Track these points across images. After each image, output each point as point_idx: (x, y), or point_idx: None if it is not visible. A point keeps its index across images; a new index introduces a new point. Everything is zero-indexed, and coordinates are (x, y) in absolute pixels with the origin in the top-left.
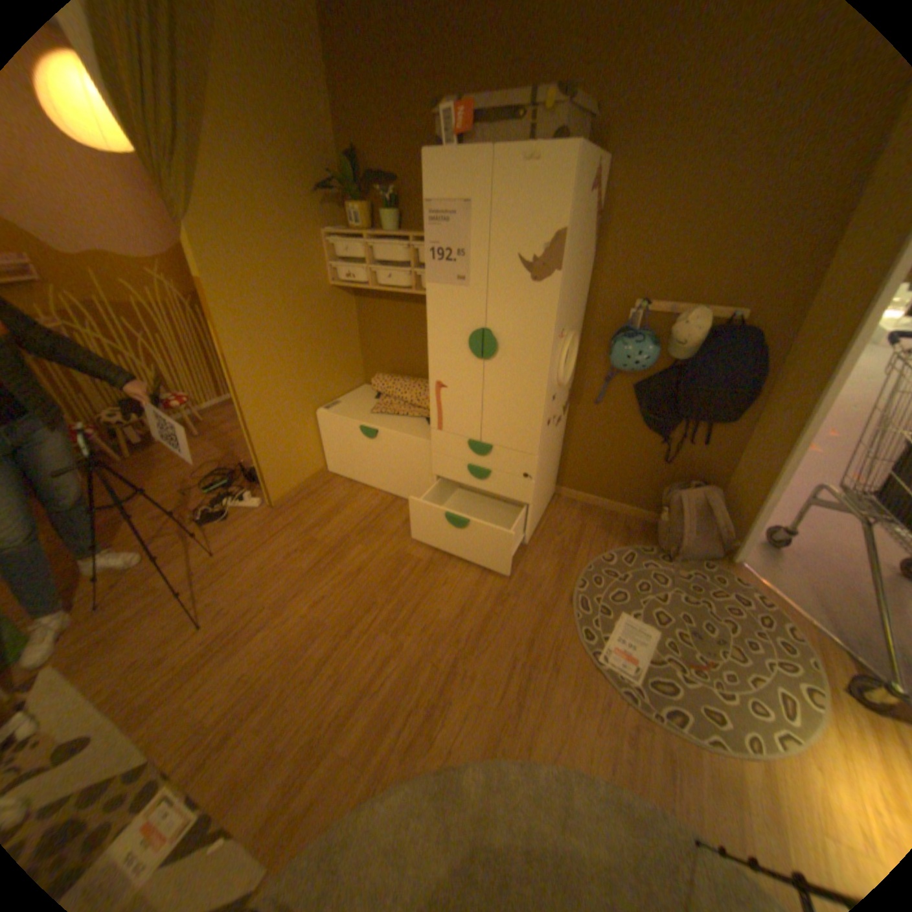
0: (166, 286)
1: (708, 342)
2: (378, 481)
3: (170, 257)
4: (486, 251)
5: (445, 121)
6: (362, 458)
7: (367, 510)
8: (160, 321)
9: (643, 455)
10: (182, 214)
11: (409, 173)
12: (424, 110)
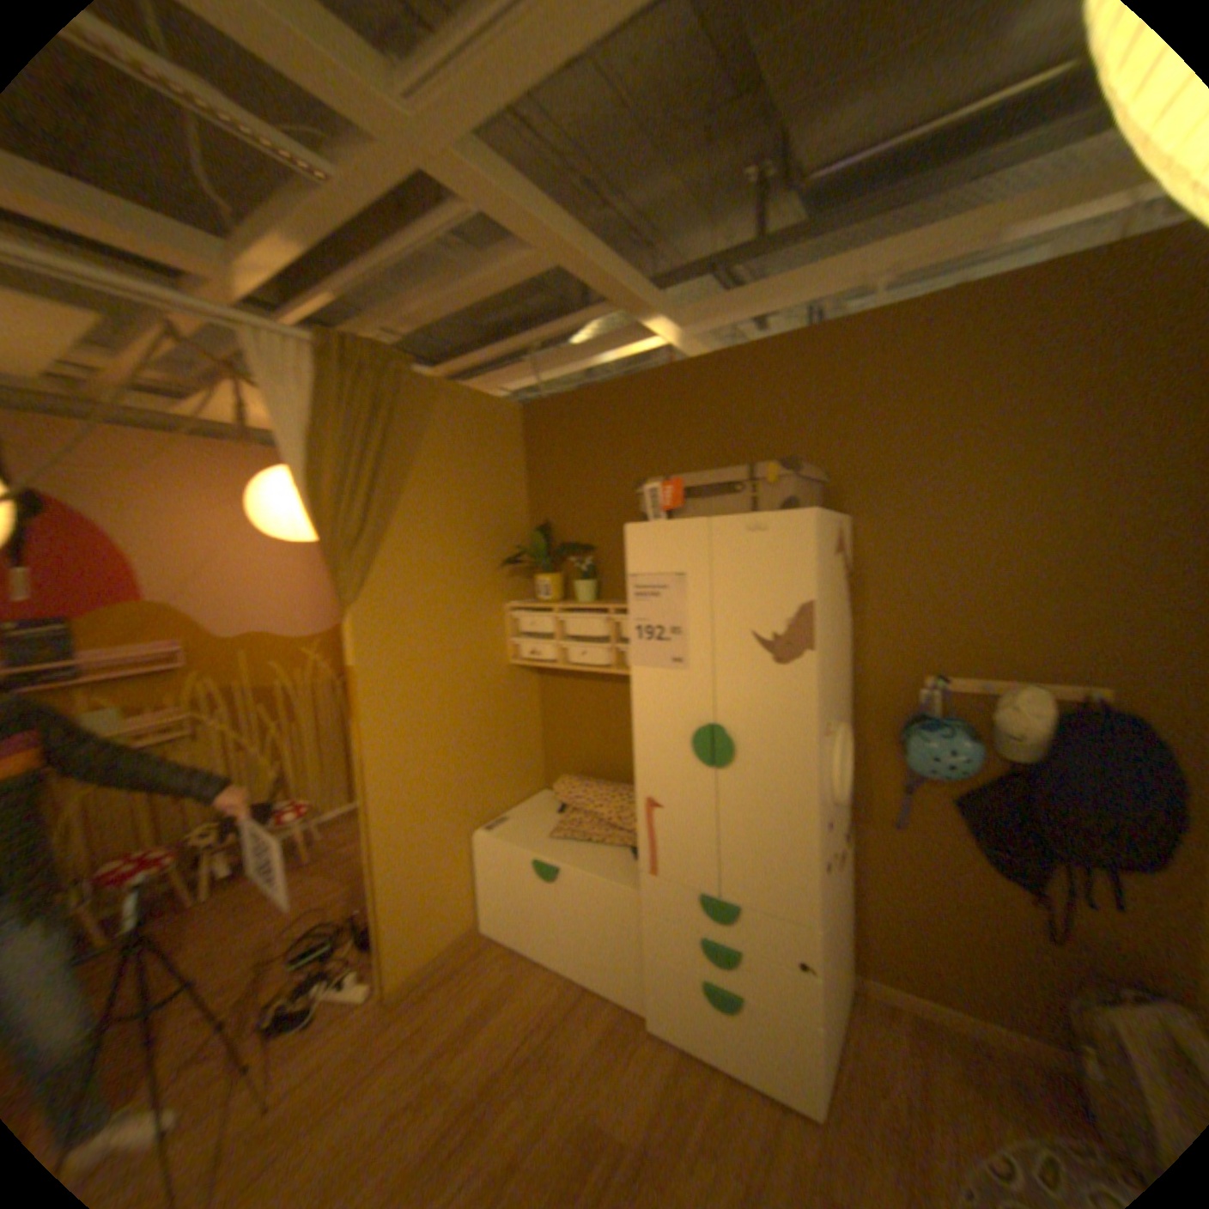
0: (320, 666)
1: (1062, 737)
2: (555, 956)
3: (333, 635)
4: (709, 627)
5: (650, 496)
6: (532, 913)
7: (534, 1016)
8: (302, 707)
9: (1005, 924)
10: (350, 601)
11: (609, 543)
12: (626, 486)
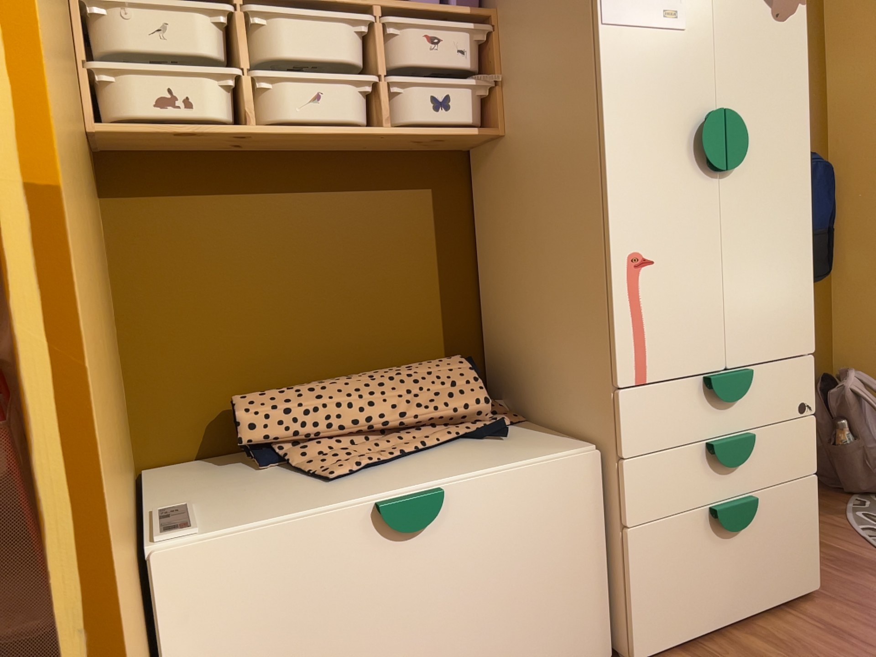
0: None
1: None
2: None
3: None
4: None
5: None
6: (371, 638)
7: None
8: None
9: None
10: None
11: None
12: None
